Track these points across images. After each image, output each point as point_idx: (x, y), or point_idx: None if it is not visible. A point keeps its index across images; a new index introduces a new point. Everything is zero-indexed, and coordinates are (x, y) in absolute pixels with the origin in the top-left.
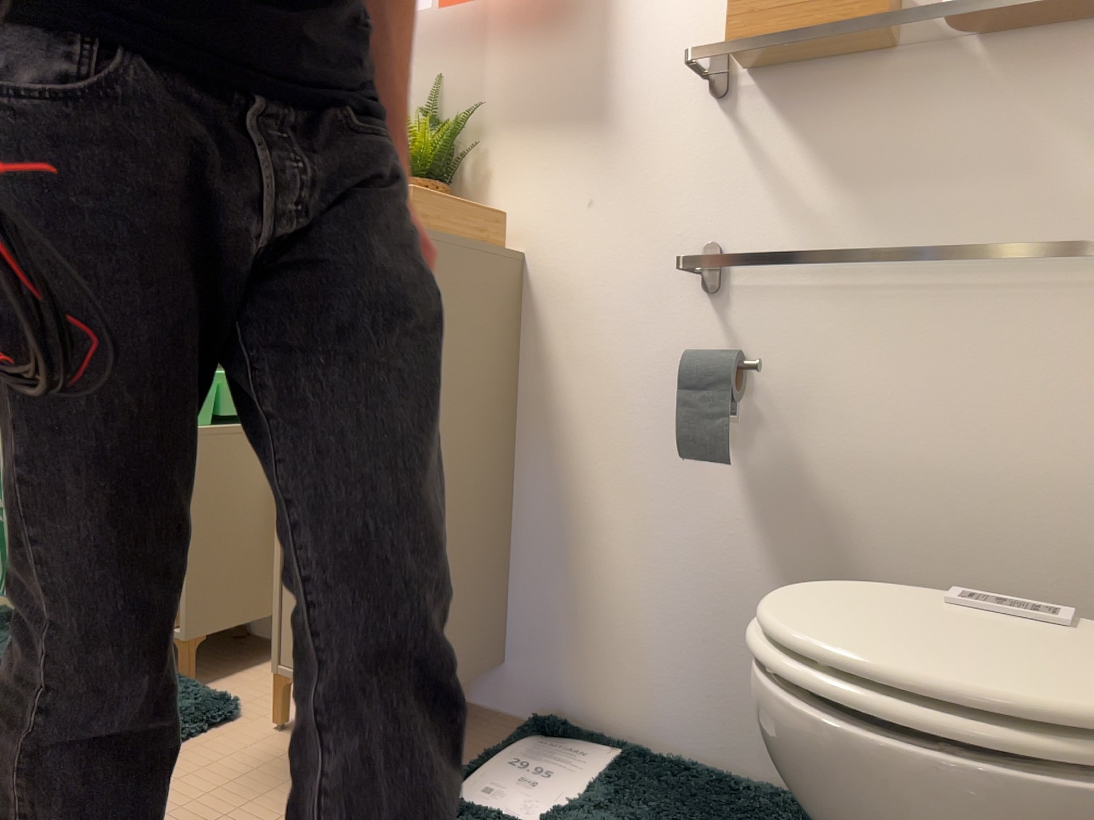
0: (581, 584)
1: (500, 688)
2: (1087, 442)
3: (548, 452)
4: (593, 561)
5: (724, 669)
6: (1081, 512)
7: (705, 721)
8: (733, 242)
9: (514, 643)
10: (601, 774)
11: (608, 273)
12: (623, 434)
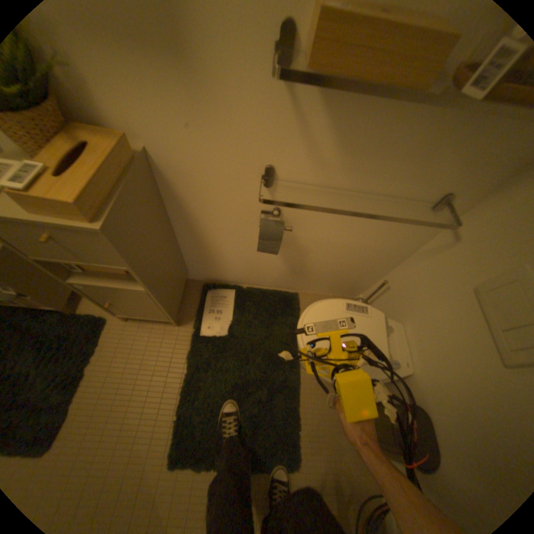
0: (213, 260)
1: (188, 277)
2: (388, 242)
3: (190, 230)
4: (217, 256)
5: (263, 274)
6: (376, 254)
7: (257, 281)
8: (283, 166)
9: (190, 269)
10: (235, 310)
11: (208, 168)
12: (225, 227)
